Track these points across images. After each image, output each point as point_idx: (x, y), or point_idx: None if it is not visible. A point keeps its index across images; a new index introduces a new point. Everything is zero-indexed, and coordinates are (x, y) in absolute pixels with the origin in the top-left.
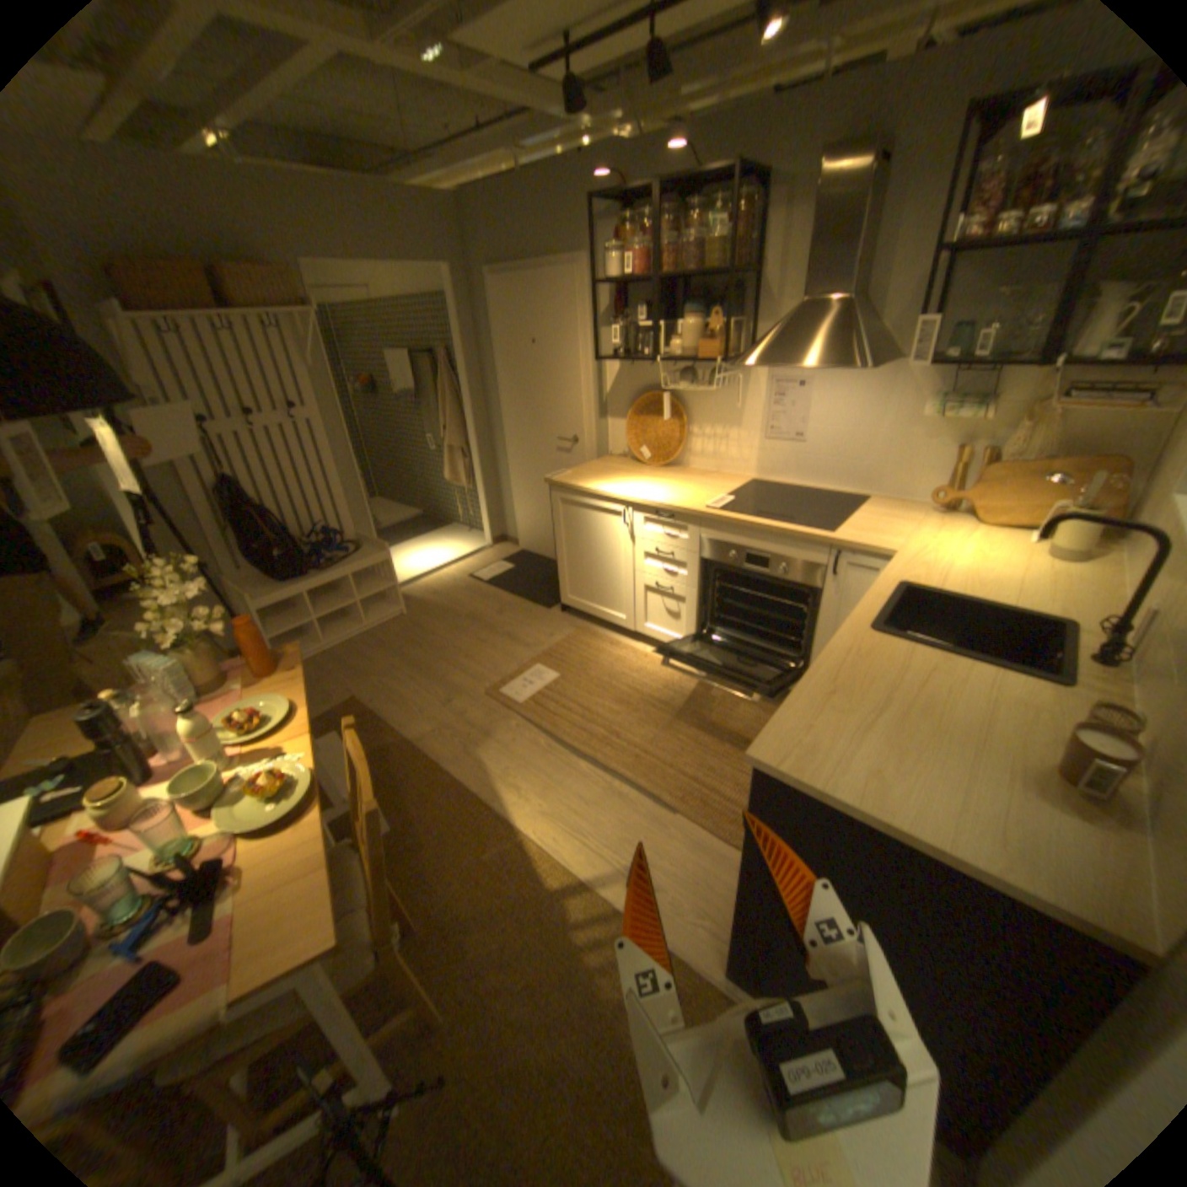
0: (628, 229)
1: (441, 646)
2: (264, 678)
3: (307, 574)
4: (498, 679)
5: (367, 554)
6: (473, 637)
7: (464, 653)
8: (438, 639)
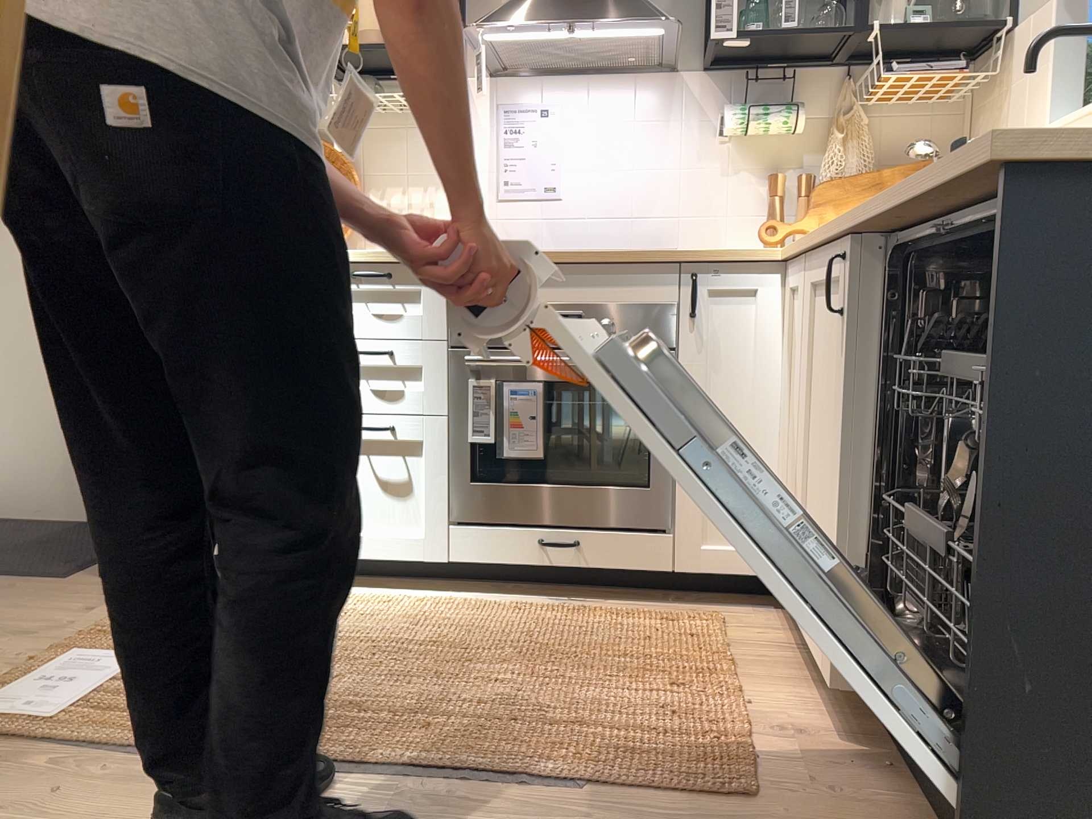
0: None
1: None
2: None
3: None
4: None
5: None
6: None
7: None
8: None
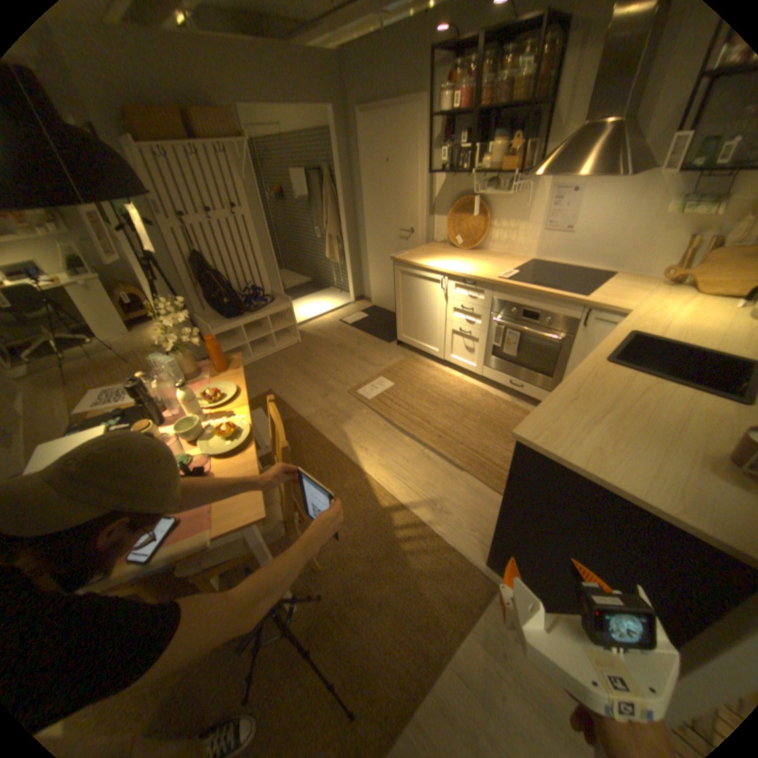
0: (459, 73)
1: (322, 363)
2: (222, 372)
3: (244, 314)
4: (356, 384)
5: (278, 304)
6: (341, 358)
7: (336, 368)
8: (320, 358)
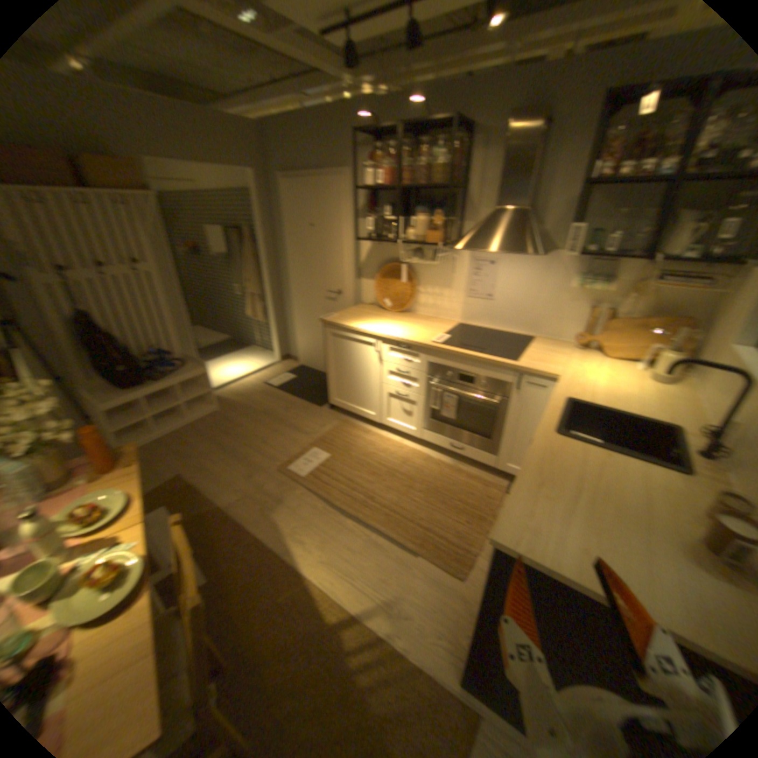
0: (377, 154)
1: (242, 435)
2: (101, 475)
3: (140, 383)
4: (284, 458)
5: (187, 369)
6: (265, 427)
7: (259, 440)
8: (239, 429)
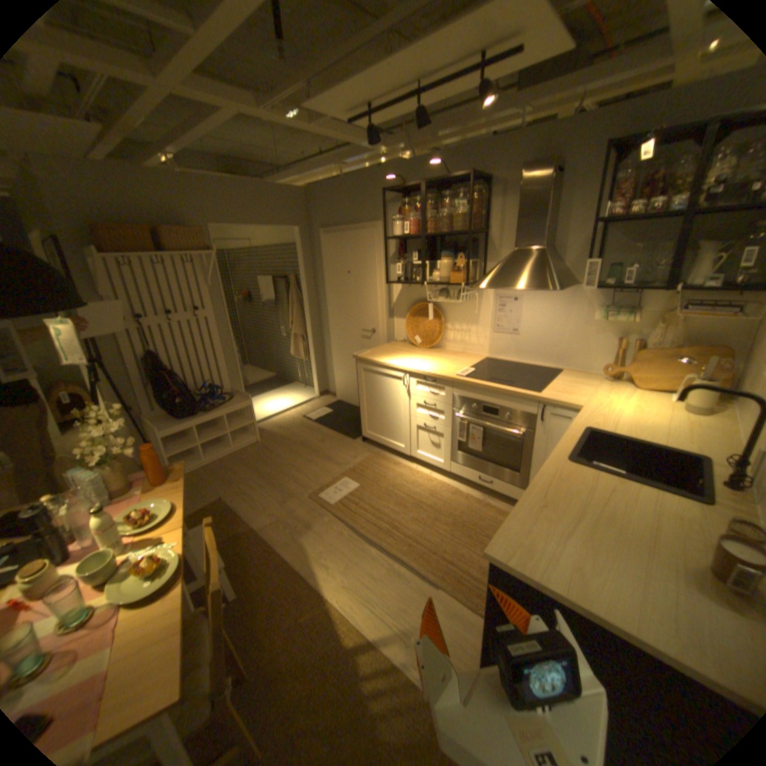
0: (407, 208)
1: (282, 464)
2: (158, 486)
3: (197, 414)
4: (318, 487)
5: (237, 402)
6: (303, 457)
7: (296, 469)
8: (280, 458)
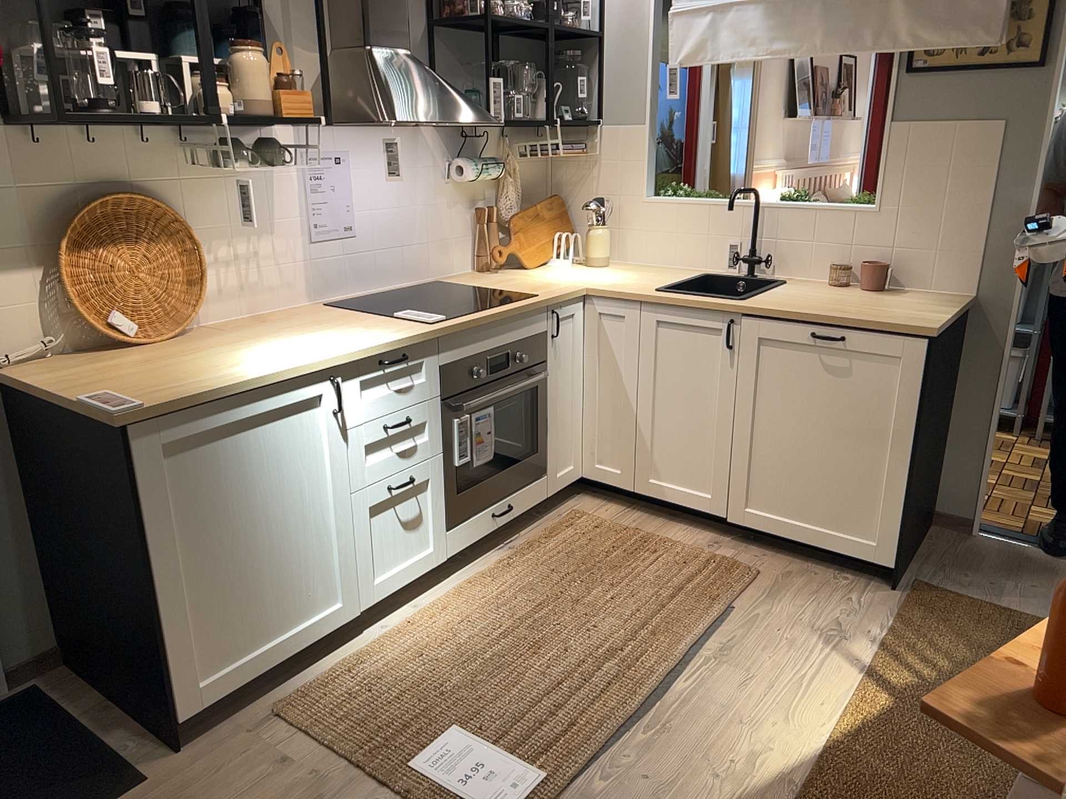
0: None
1: None
2: None
3: None
4: None
5: None
6: None
7: None
8: None
